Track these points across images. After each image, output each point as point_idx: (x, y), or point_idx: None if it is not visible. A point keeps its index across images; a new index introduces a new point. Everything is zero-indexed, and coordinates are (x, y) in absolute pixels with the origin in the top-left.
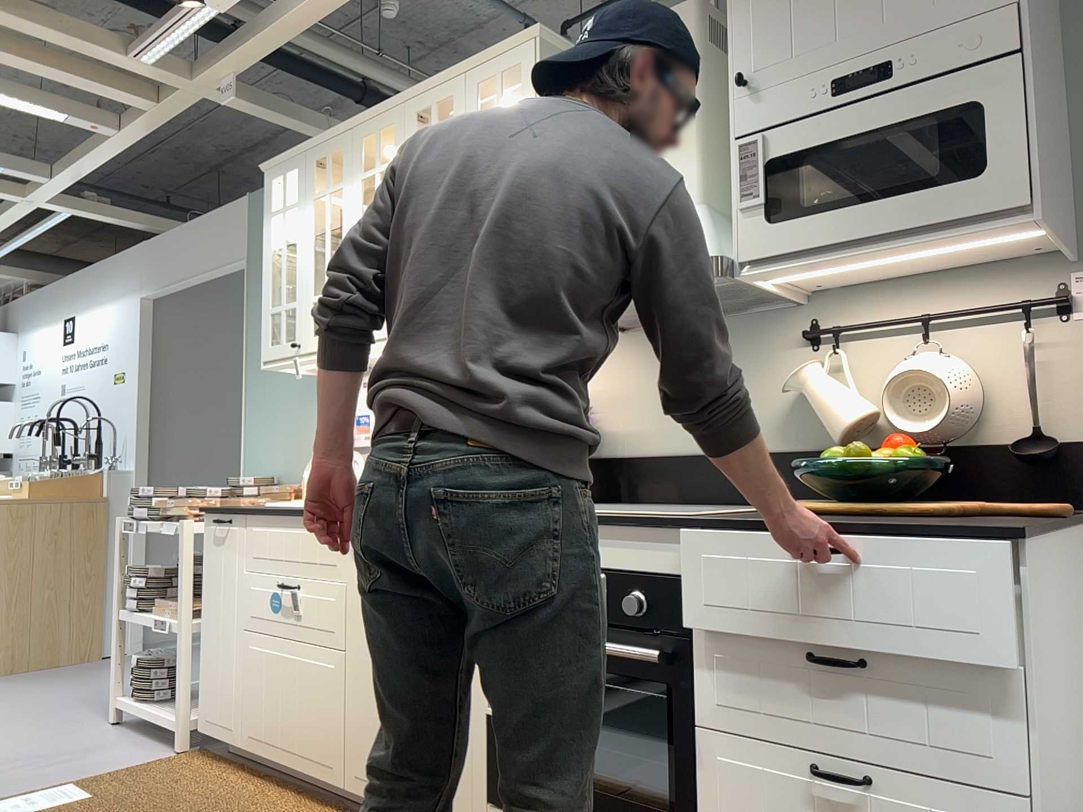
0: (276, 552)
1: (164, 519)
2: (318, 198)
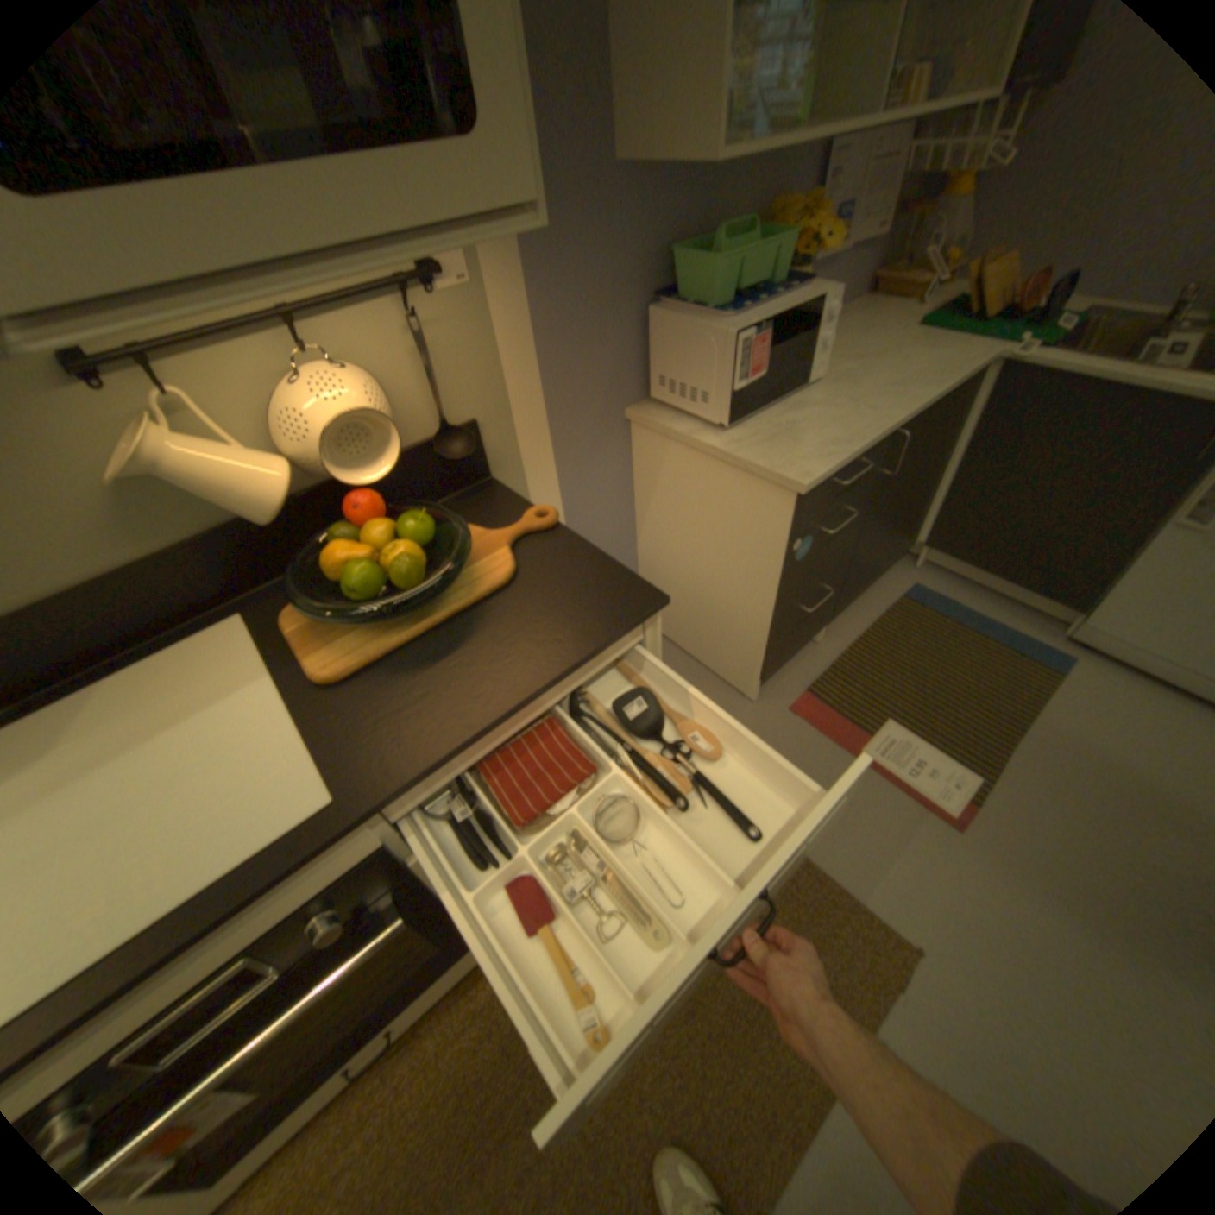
0: None
1: None
2: None
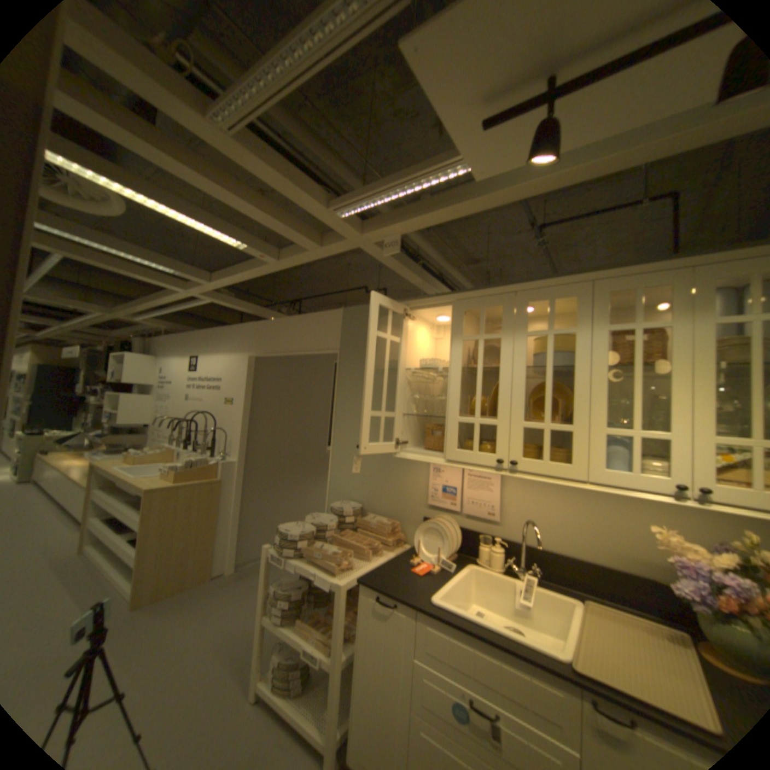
0: (462, 667)
1: (307, 561)
2: (468, 340)
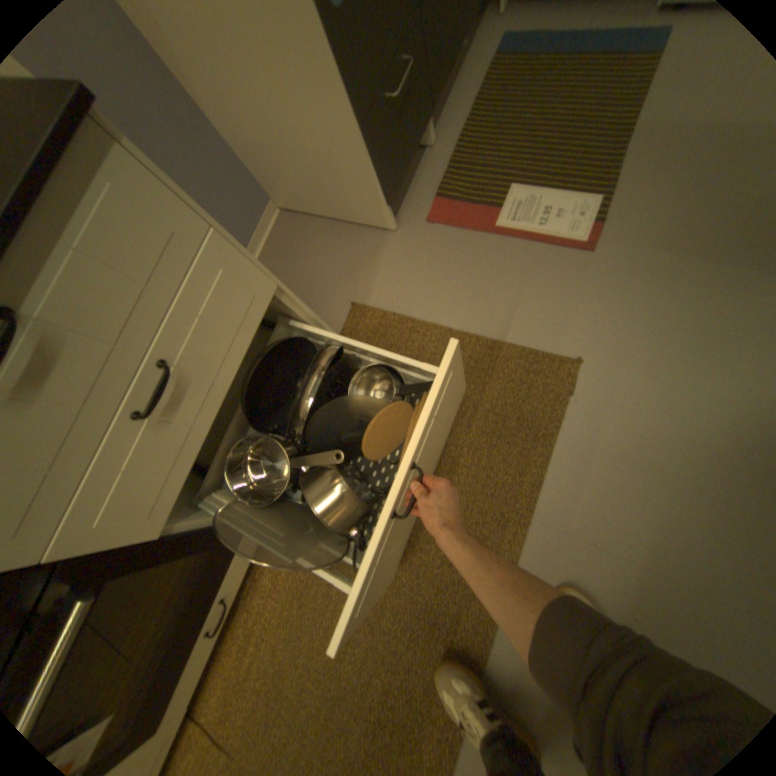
0: None
1: None
2: None
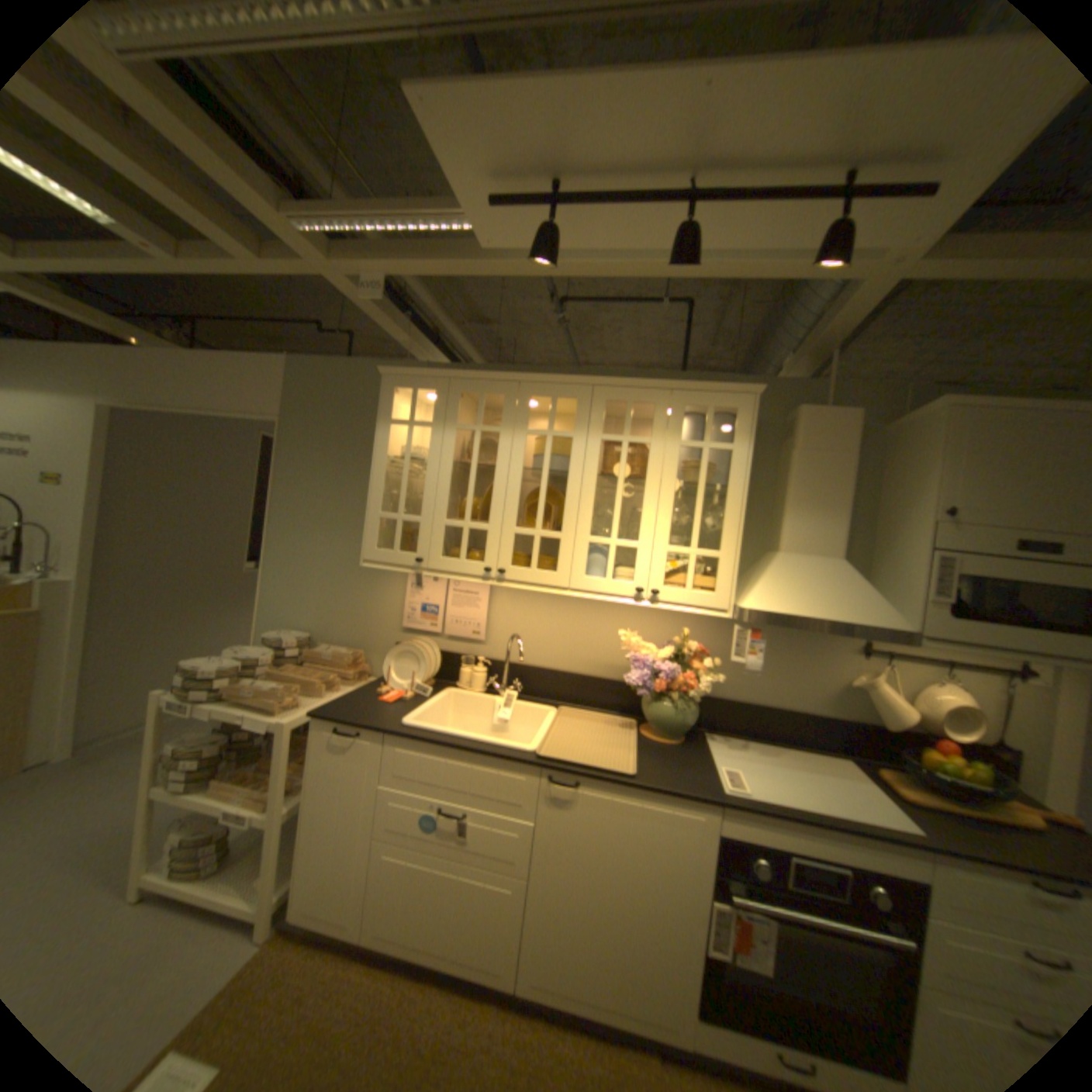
0: (433, 778)
1: (229, 703)
2: (463, 429)
